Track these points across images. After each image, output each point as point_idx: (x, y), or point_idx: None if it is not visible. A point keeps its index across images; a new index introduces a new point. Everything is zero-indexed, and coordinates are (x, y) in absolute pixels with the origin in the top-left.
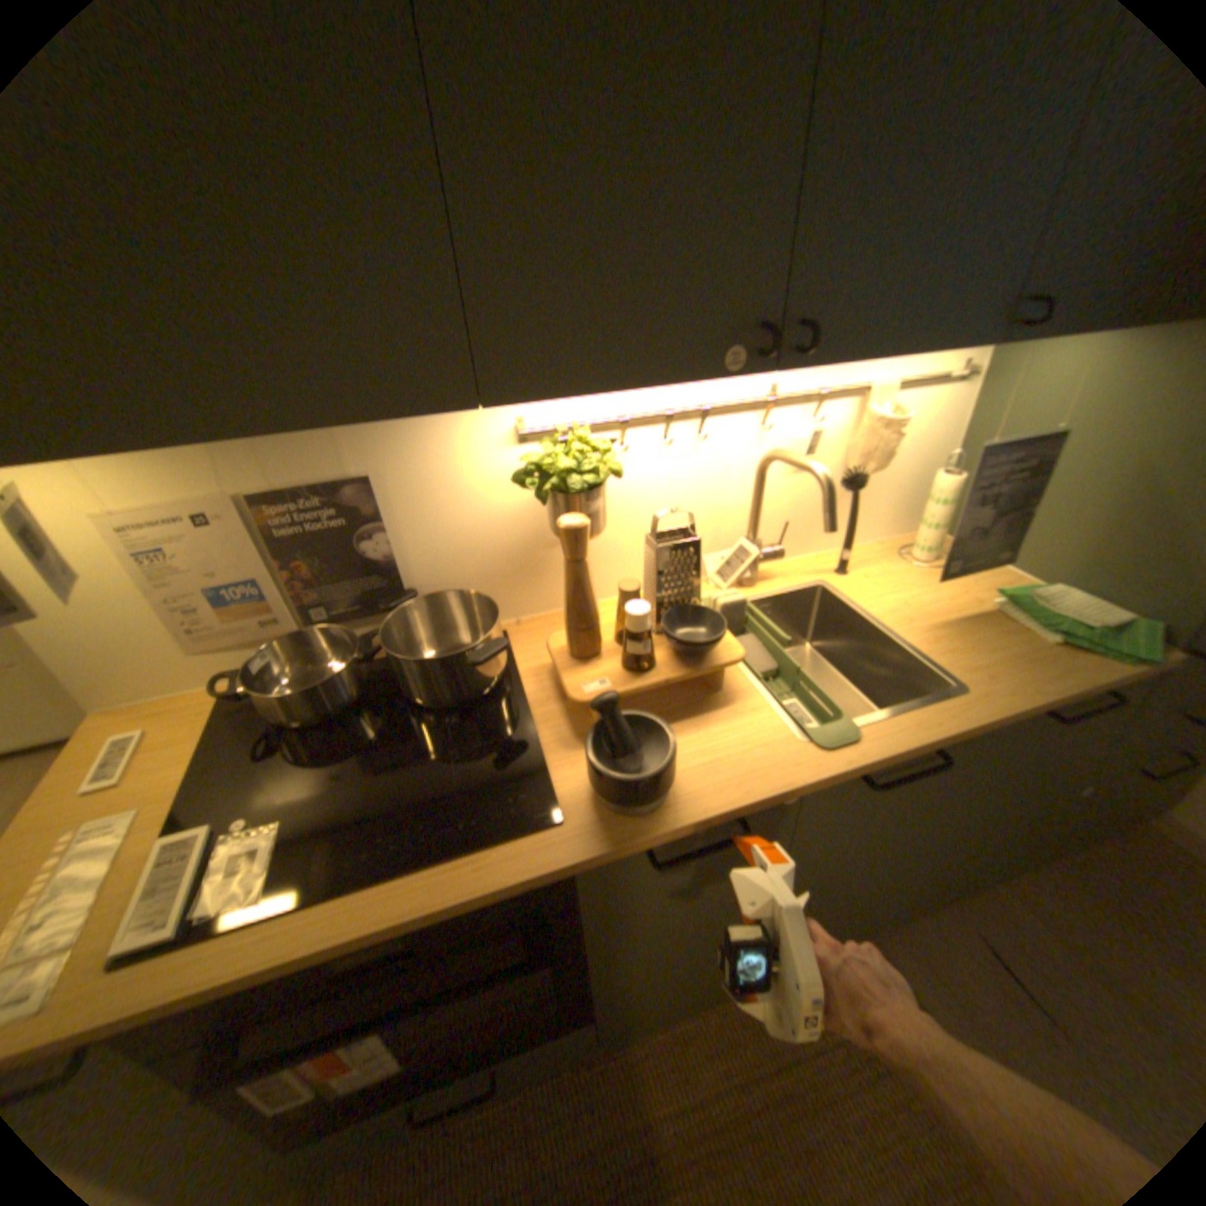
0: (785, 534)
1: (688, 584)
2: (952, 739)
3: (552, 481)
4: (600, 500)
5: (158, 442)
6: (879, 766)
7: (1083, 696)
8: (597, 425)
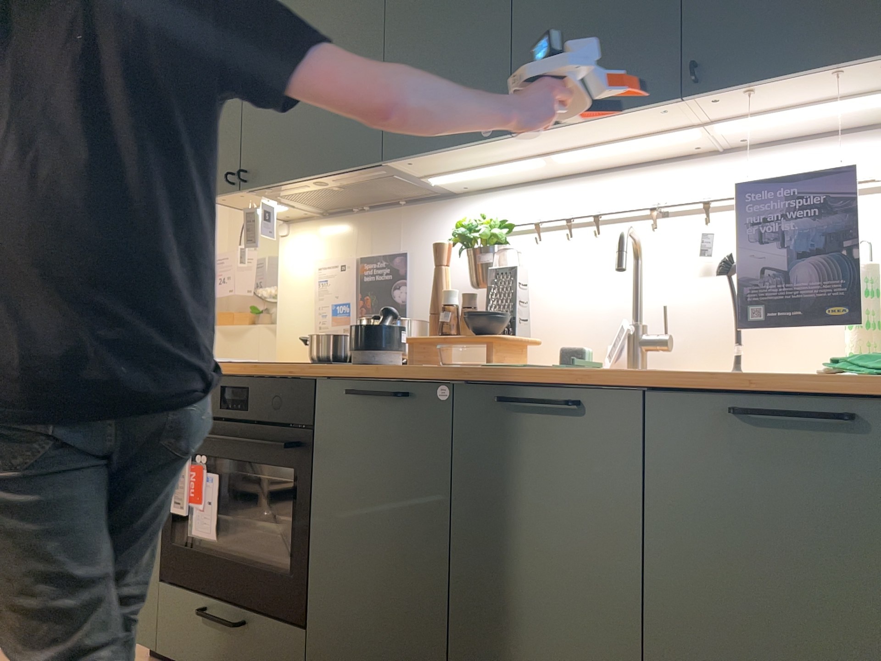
0: (666, 321)
1: (509, 300)
2: (578, 379)
3: (458, 235)
4: (489, 255)
5: (302, 181)
6: (503, 377)
7: (763, 385)
8: (517, 222)
